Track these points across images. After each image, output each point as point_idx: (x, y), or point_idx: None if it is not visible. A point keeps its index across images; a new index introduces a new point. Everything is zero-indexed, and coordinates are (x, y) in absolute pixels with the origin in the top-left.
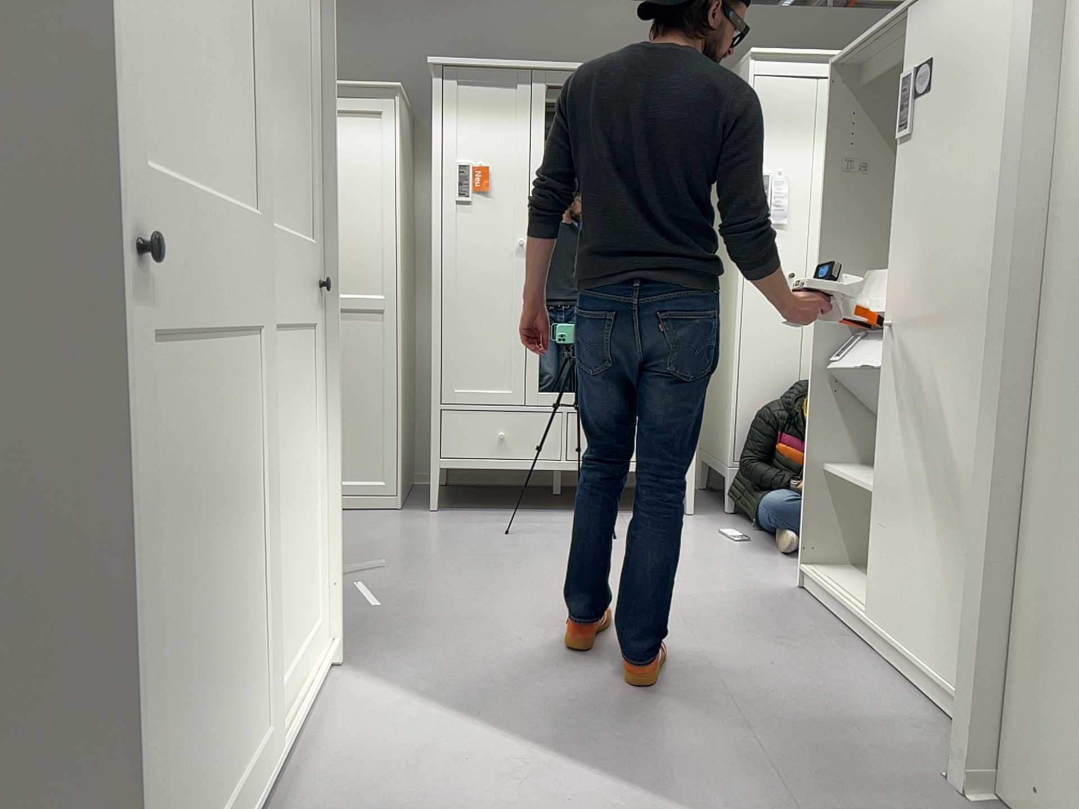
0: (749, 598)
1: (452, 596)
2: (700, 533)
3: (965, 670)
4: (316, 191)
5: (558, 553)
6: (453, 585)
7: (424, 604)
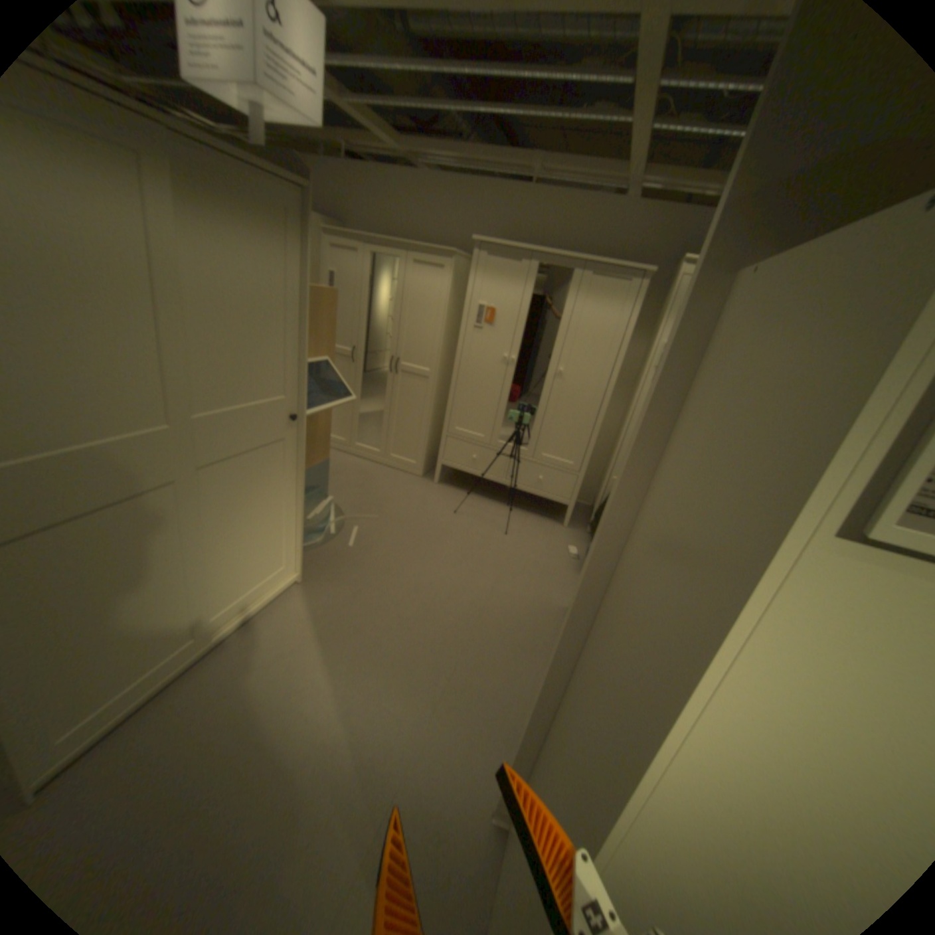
0: (534, 606)
1: (391, 550)
2: (557, 543)
3: (515, 759)
4: (296, 367)
5: (468, 535)
6: (399, 542)
7: (374, 551)
